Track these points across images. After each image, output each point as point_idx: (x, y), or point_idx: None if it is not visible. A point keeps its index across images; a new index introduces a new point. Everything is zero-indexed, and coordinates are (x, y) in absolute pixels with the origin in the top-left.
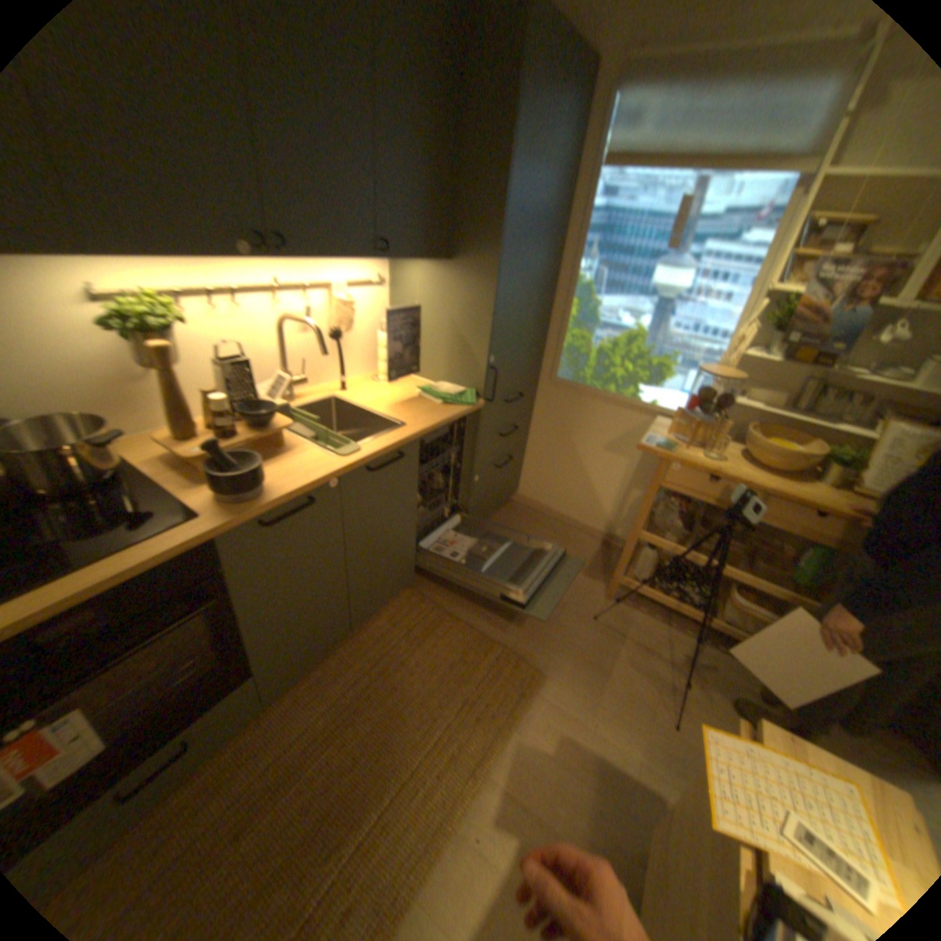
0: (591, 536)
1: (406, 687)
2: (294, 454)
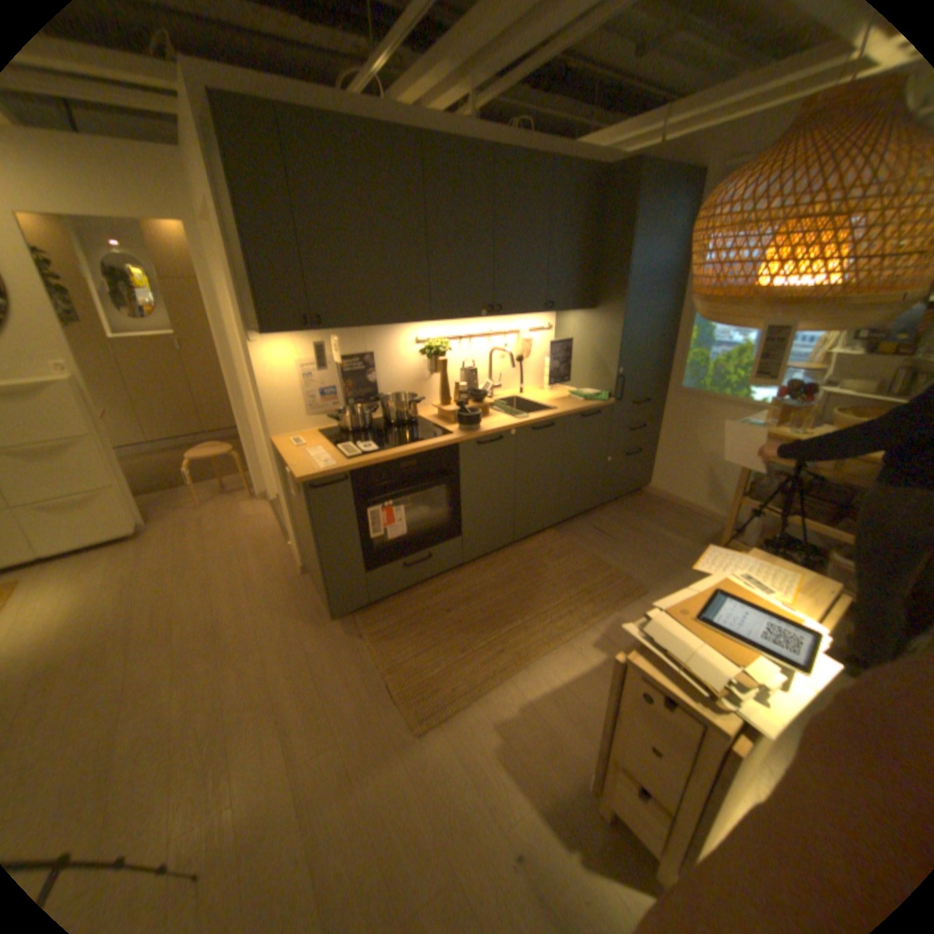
0: (716, 521)
1: (545, 577)
2: (493, 417)
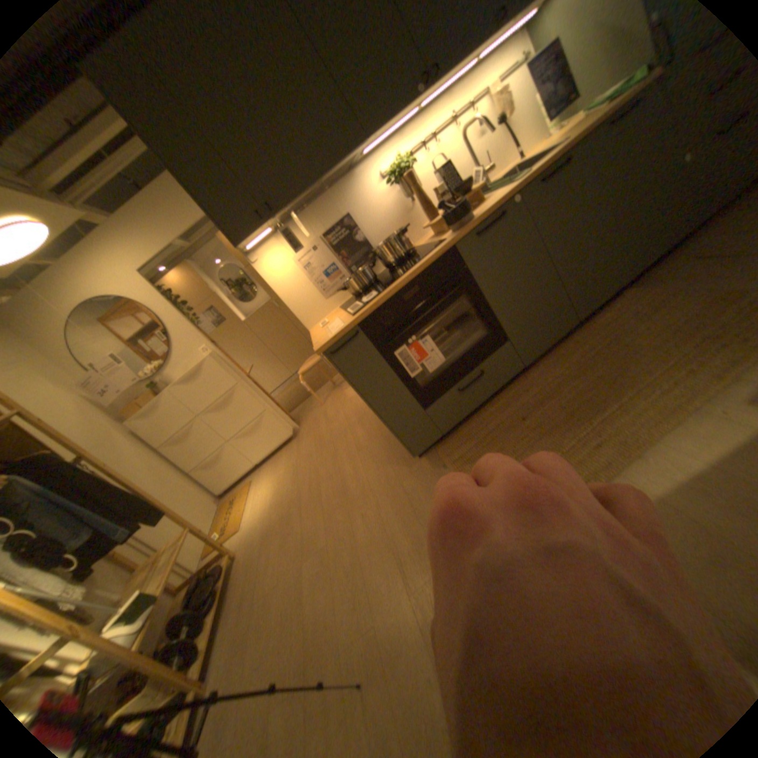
0: None
1: (637, 341)
2: (488, 197)
